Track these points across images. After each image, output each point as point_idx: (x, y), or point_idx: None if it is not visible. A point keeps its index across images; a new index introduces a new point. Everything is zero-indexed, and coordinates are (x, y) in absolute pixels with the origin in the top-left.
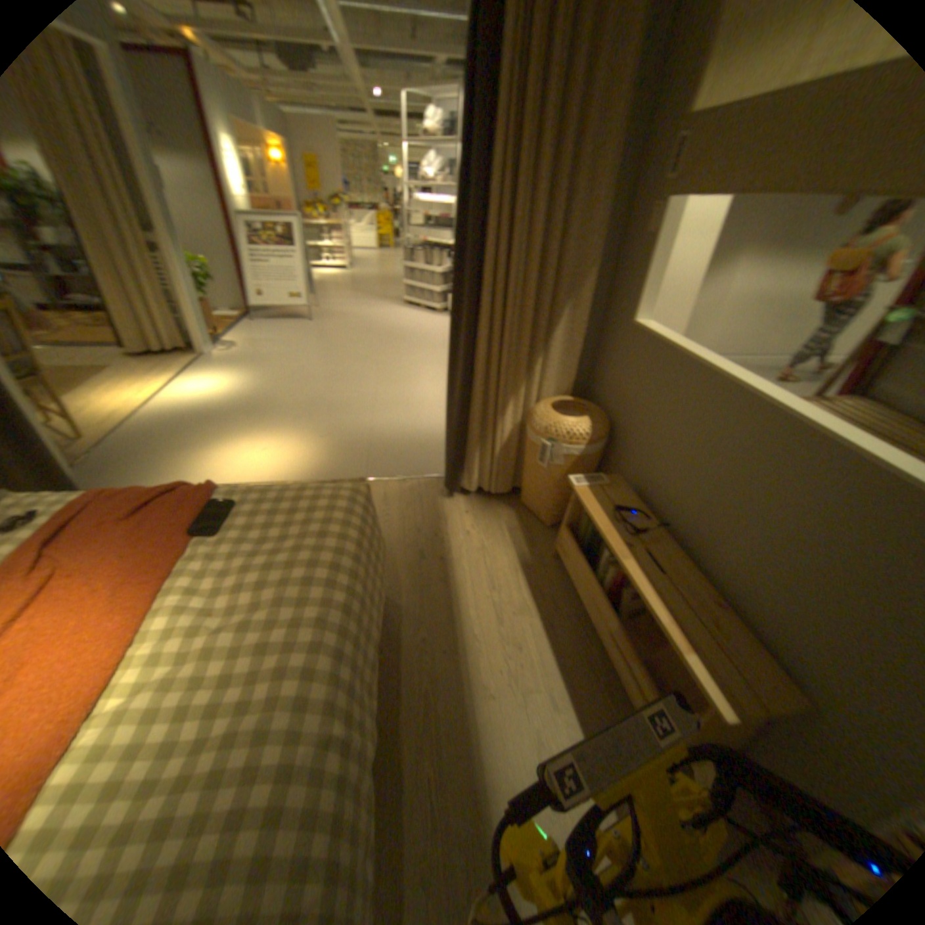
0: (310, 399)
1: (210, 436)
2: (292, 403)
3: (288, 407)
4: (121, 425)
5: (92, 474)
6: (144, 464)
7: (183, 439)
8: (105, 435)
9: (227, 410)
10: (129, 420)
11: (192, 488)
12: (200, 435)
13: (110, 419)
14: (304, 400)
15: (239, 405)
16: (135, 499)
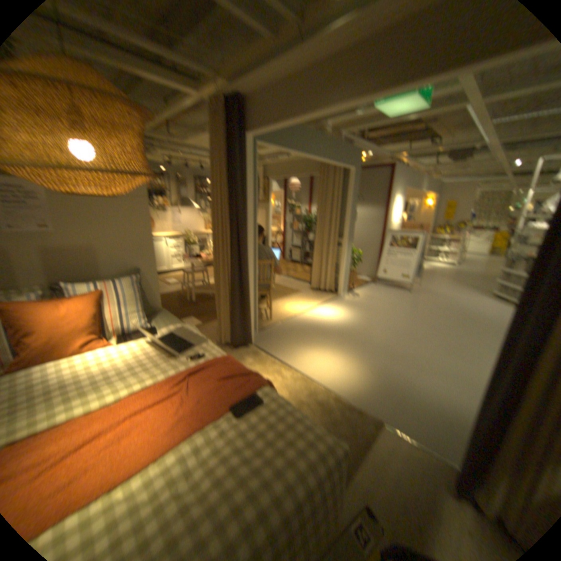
0: (381, 342)
1: (315, 341)
2: (368, 340)
3: (364, 342)
4: (287, 319)
5: (262, 337)
6: (281, 342)
7: (303, 337)
8: (278, 321)
9: (332, 330)
10: (290, 318)
11: (255, 378)
12: (311, 338)
13: (285, 314)
14: (376, 341)
15: (339, 329)
16: (232, 369)
